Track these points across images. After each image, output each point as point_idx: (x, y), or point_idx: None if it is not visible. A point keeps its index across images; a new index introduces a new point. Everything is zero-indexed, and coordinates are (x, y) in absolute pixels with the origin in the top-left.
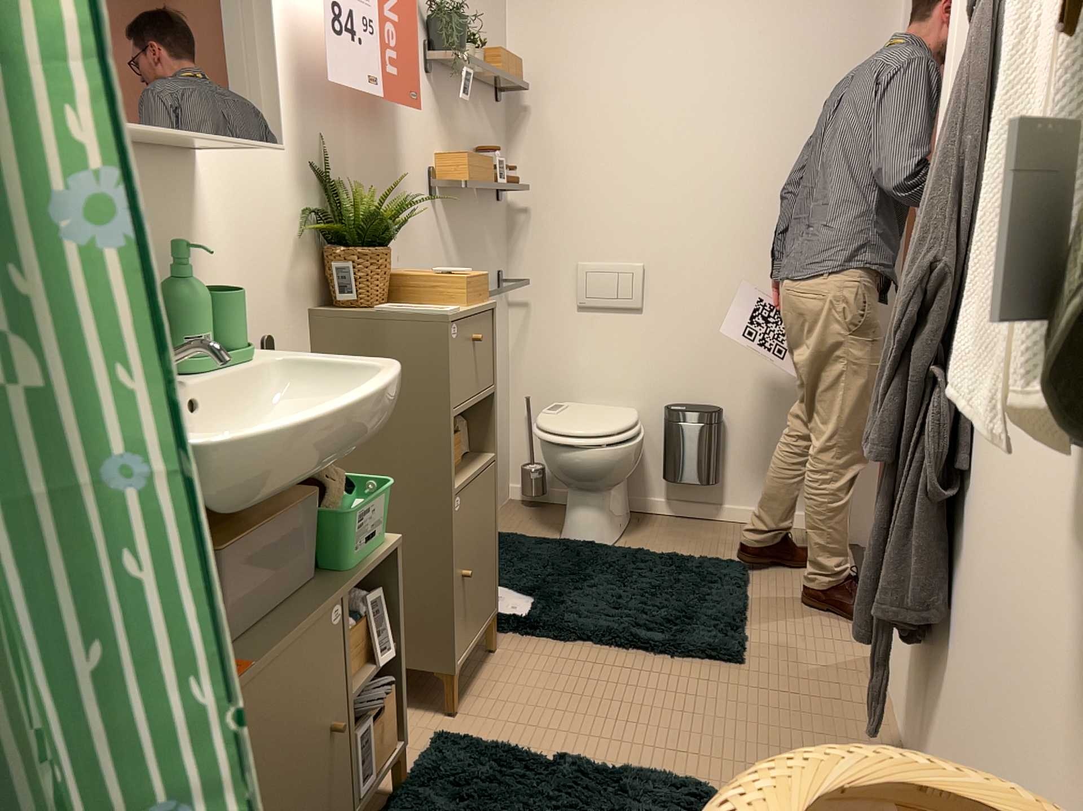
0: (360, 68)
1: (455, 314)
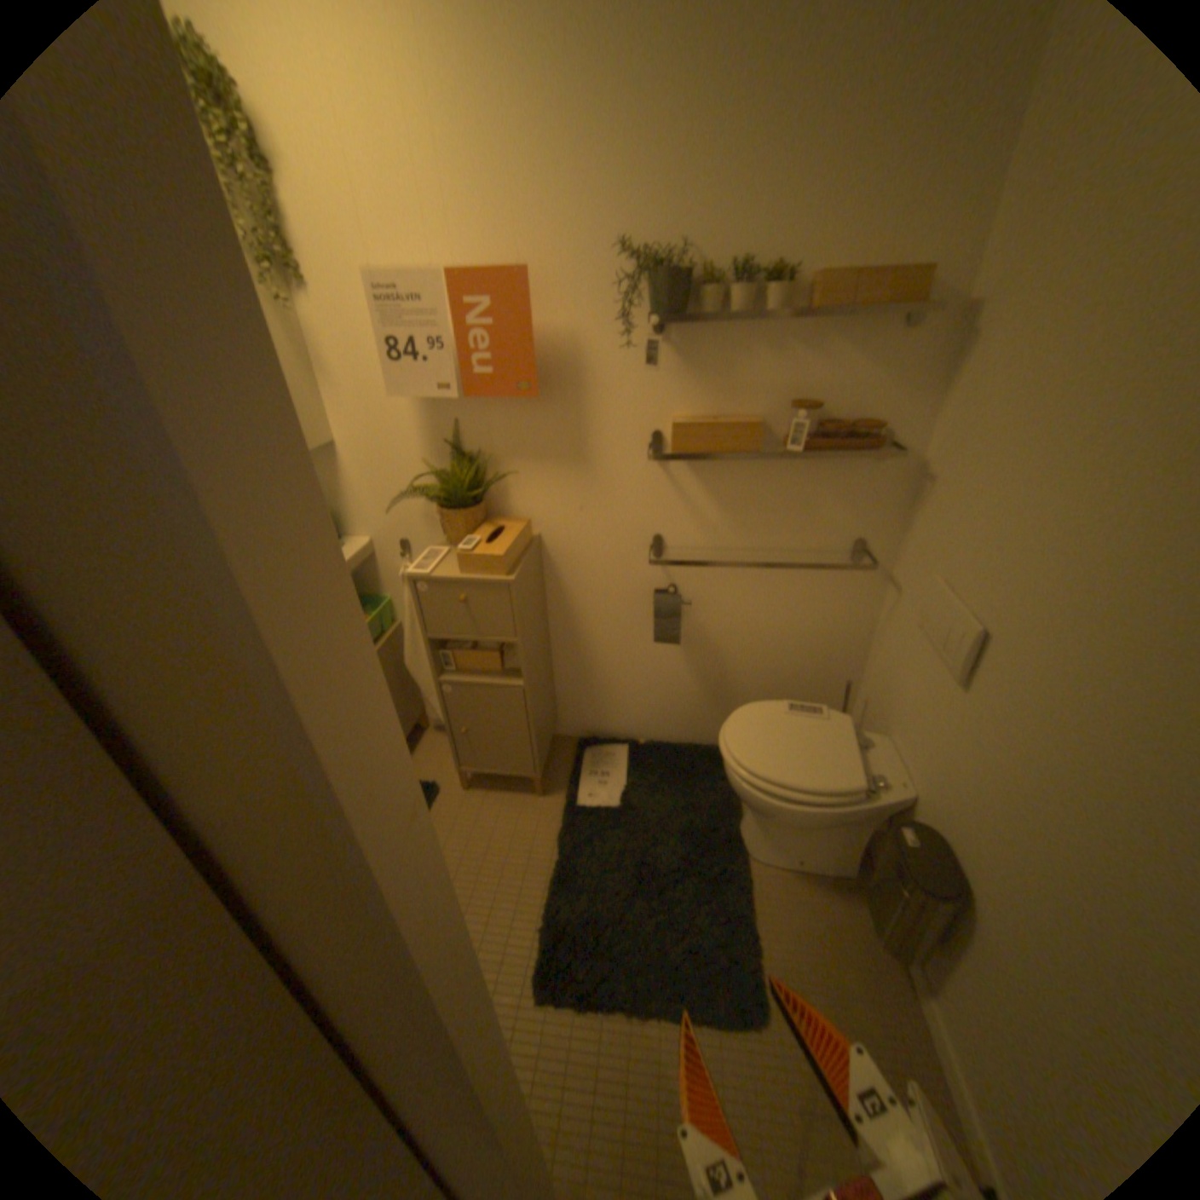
0: (419, 377)
1: (419, 577)
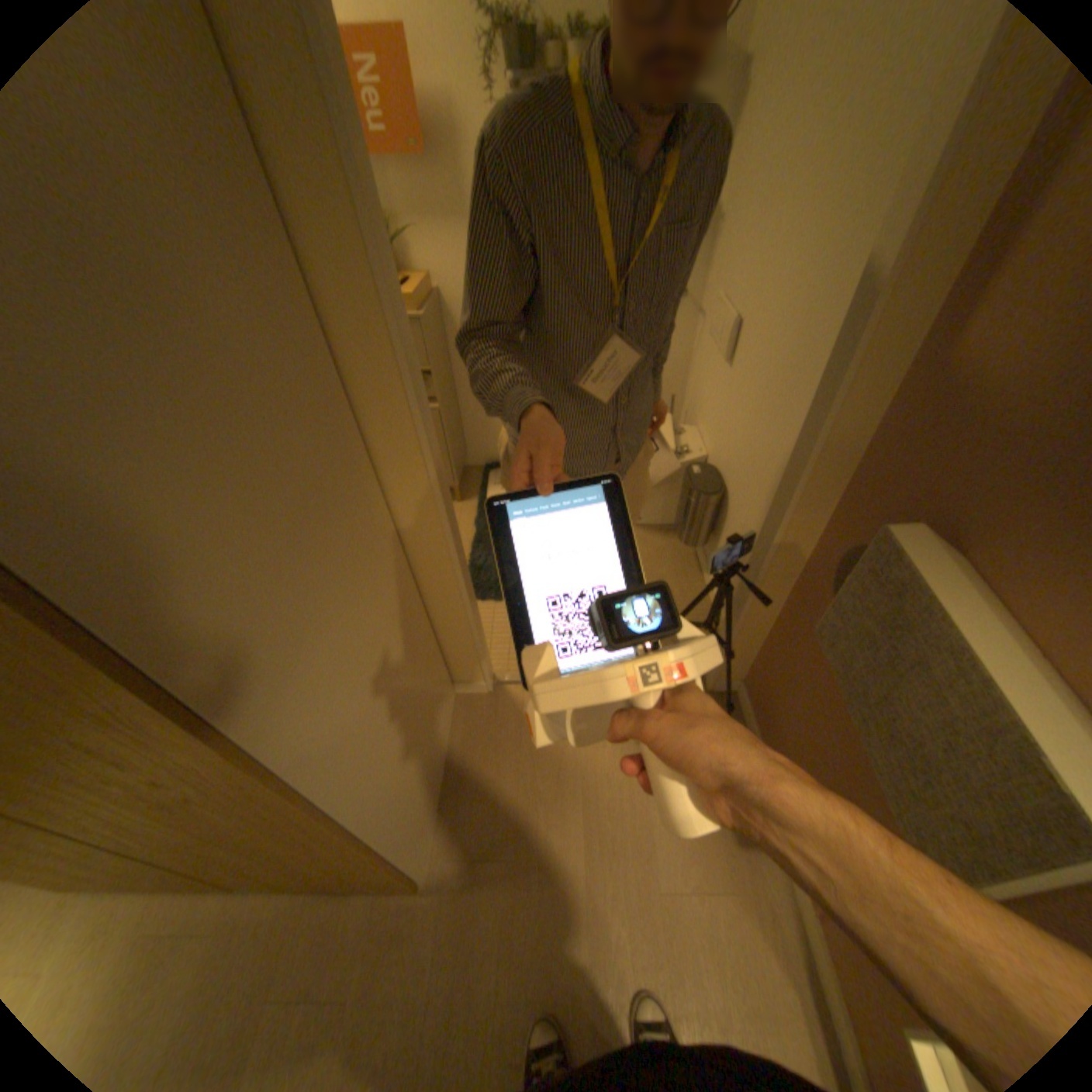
0: None
1: None
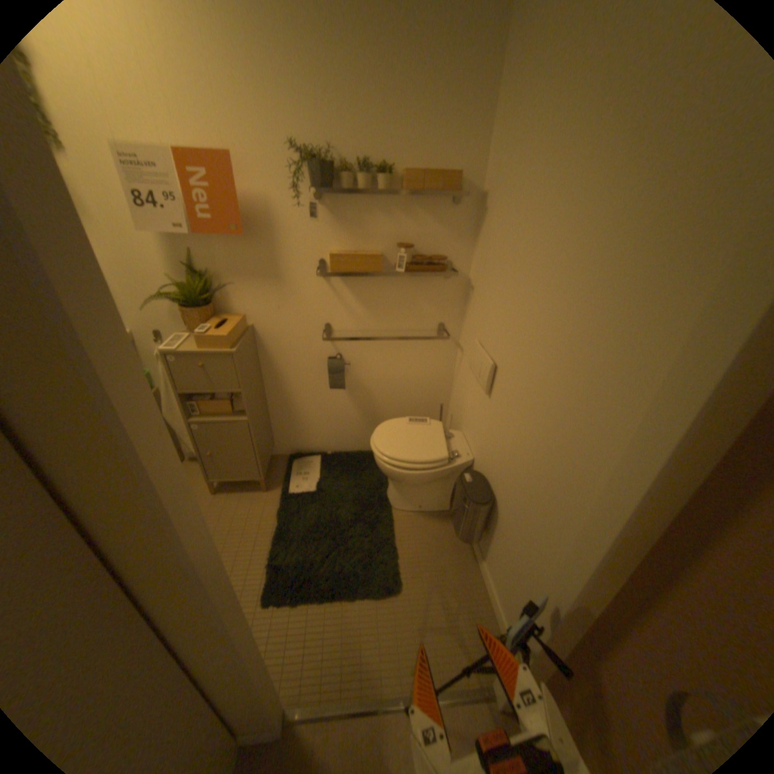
0: (159, 219)
1: (169, 352)
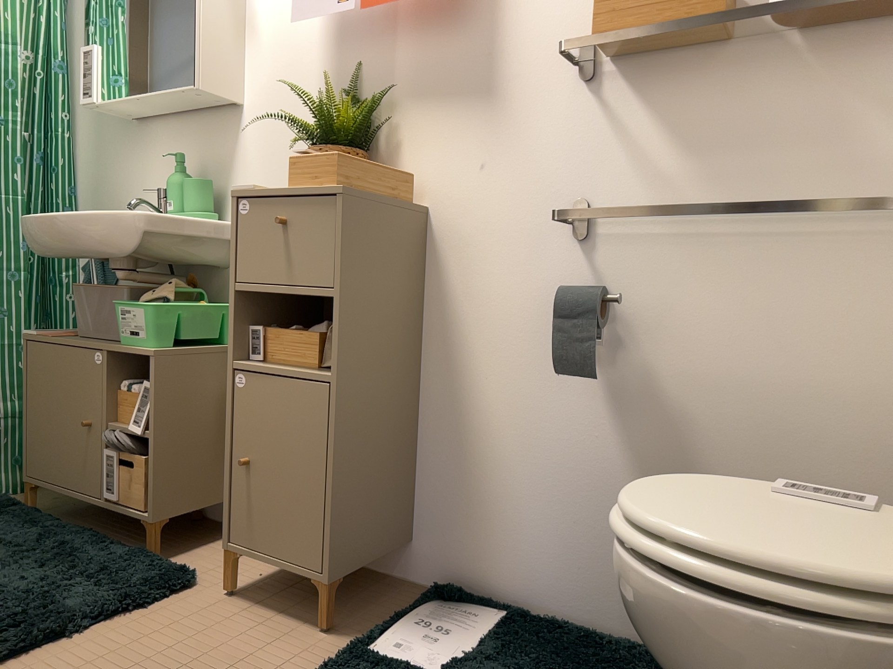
0: None
1: (243, 191)
